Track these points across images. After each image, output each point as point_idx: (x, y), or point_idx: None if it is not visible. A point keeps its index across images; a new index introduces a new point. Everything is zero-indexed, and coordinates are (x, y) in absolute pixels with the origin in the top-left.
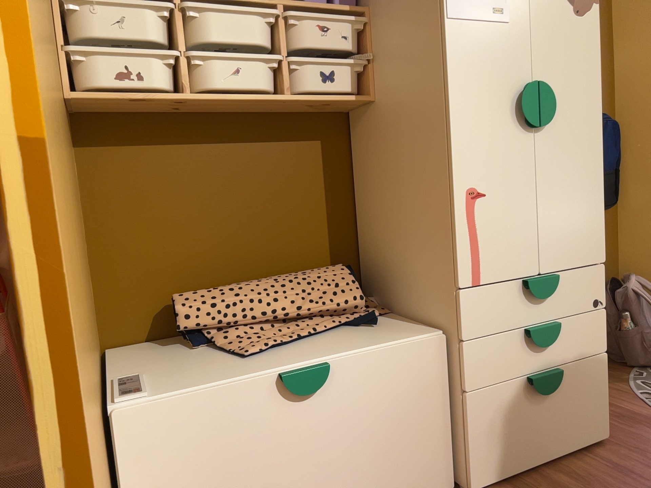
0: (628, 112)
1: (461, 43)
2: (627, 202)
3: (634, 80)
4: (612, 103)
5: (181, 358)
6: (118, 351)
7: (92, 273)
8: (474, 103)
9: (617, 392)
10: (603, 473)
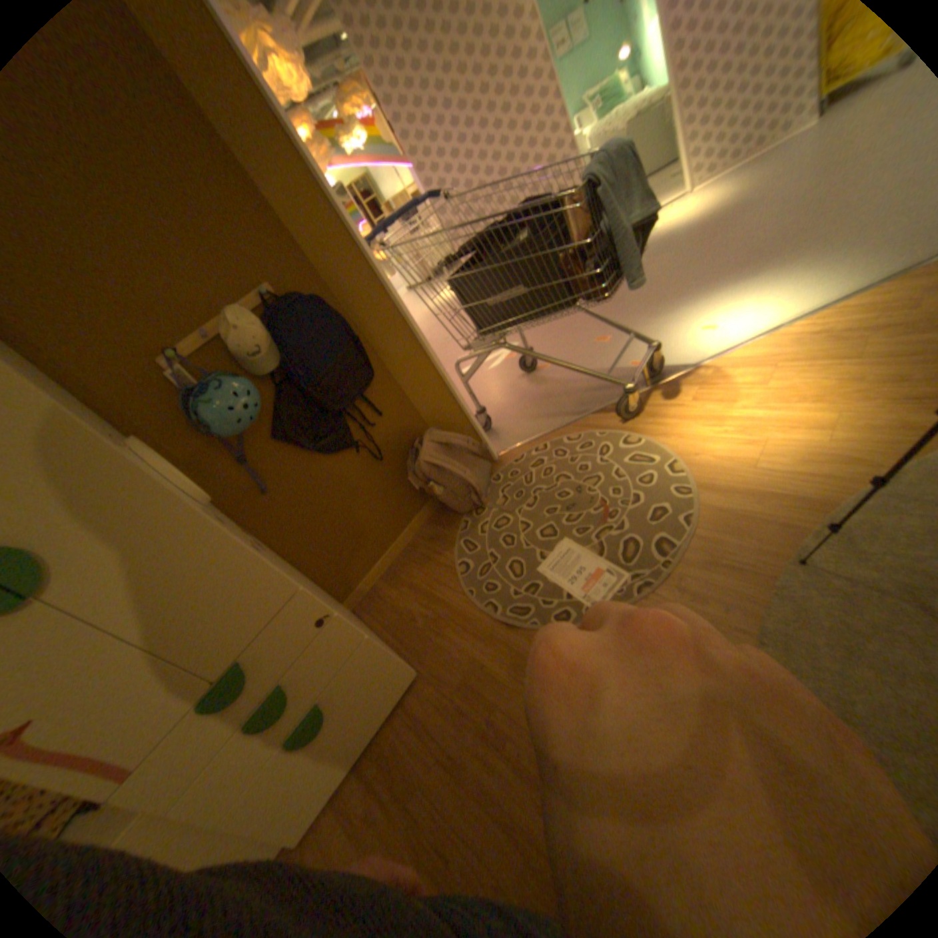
0: (329, 263)
1: None
2: (392, 359)
3: (308, 220)
4: (306, 260)
5: None
6: None
7: None
8: None
9: (442, 575)
10: (403, 742)
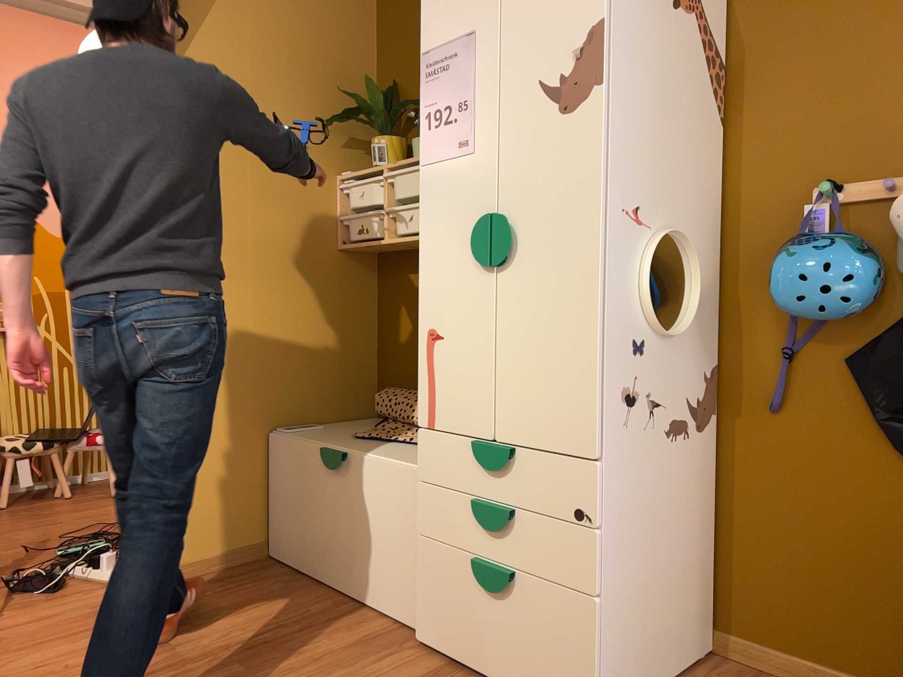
0: None
1: (430, 186)
2: None
3: None
4: None
5: (354, 429)
6: (370, 419)
7: (375, 362)
8: (437, 243)
9: None
10: None
